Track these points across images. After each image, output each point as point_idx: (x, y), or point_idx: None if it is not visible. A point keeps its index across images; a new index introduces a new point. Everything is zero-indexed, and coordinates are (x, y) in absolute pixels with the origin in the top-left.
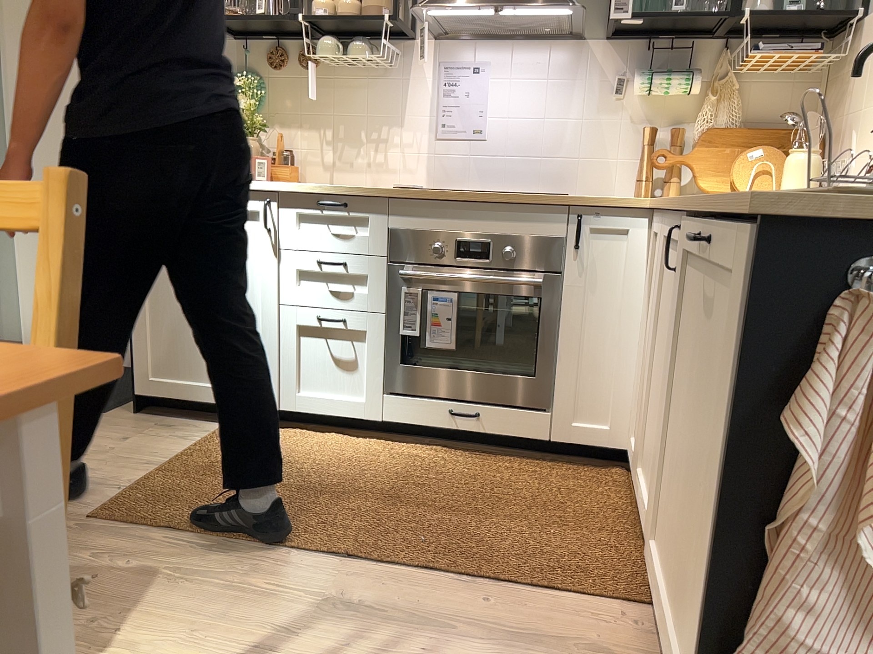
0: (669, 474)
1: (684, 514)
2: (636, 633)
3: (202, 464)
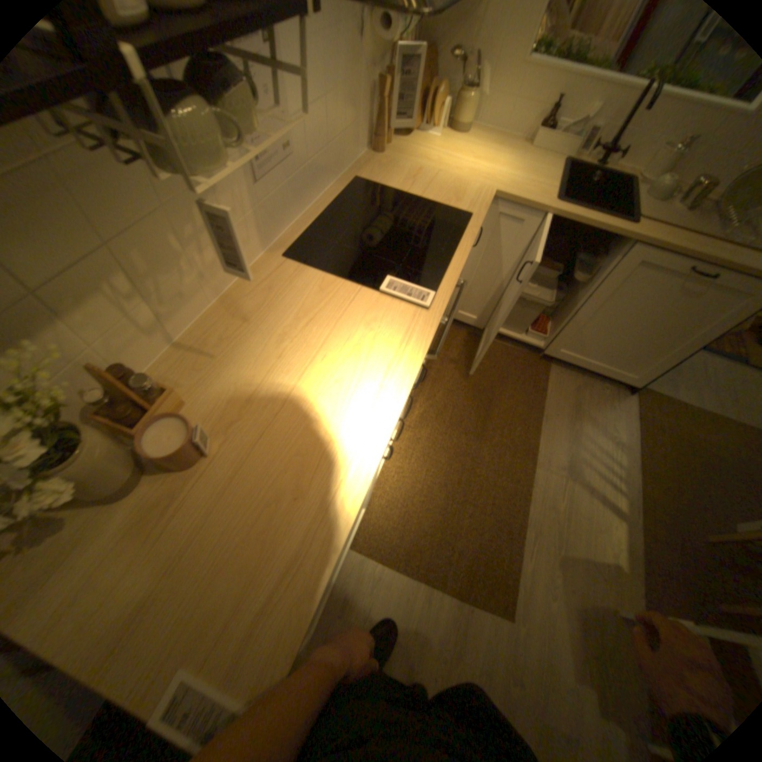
0: (582, 330)
1: (616, 342)
2: (564, 374)
3: (433, 556)
